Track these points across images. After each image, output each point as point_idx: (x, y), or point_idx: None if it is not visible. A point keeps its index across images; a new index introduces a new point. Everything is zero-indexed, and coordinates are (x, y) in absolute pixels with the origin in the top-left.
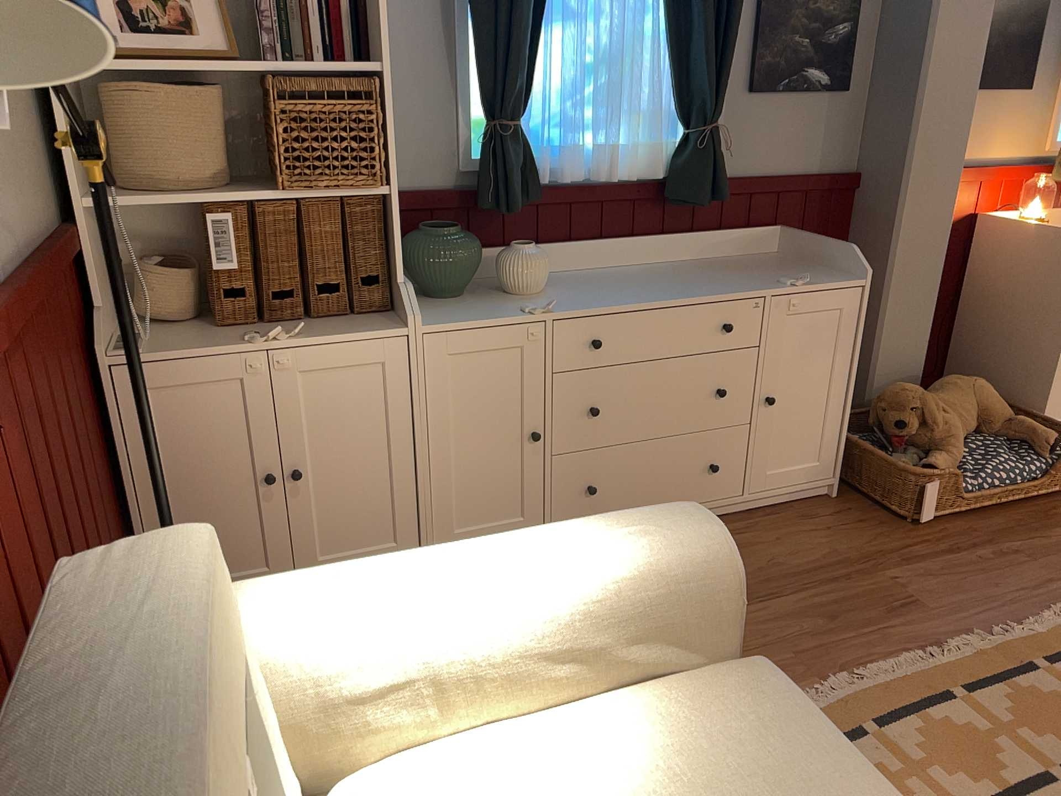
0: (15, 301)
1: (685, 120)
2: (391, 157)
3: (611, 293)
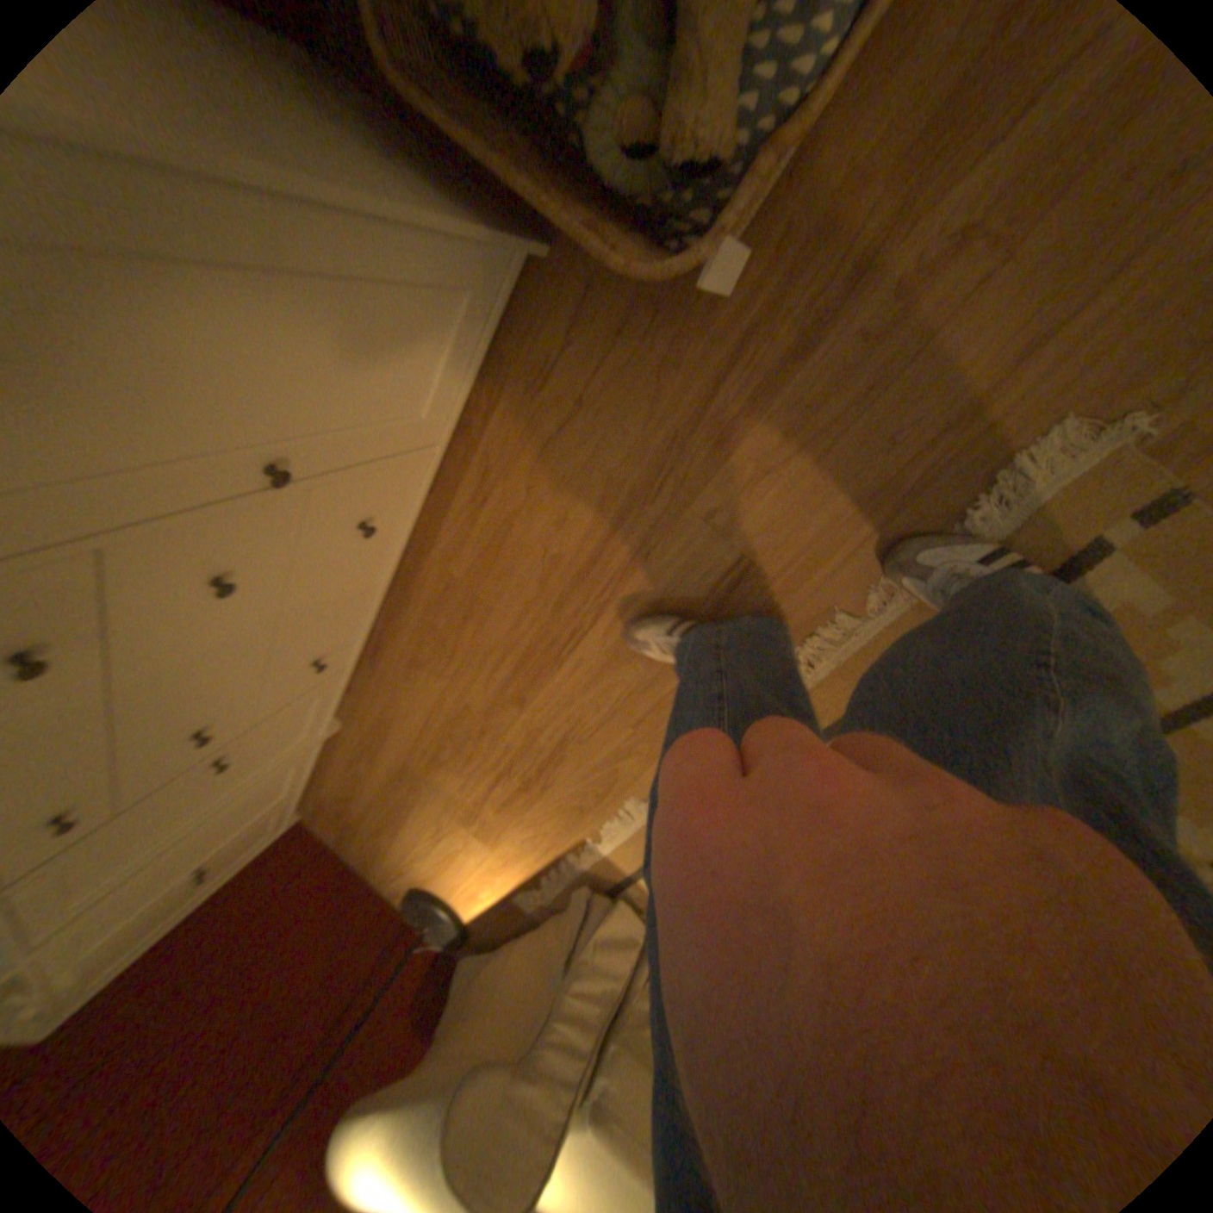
0: None
1: None
2: None
3: None
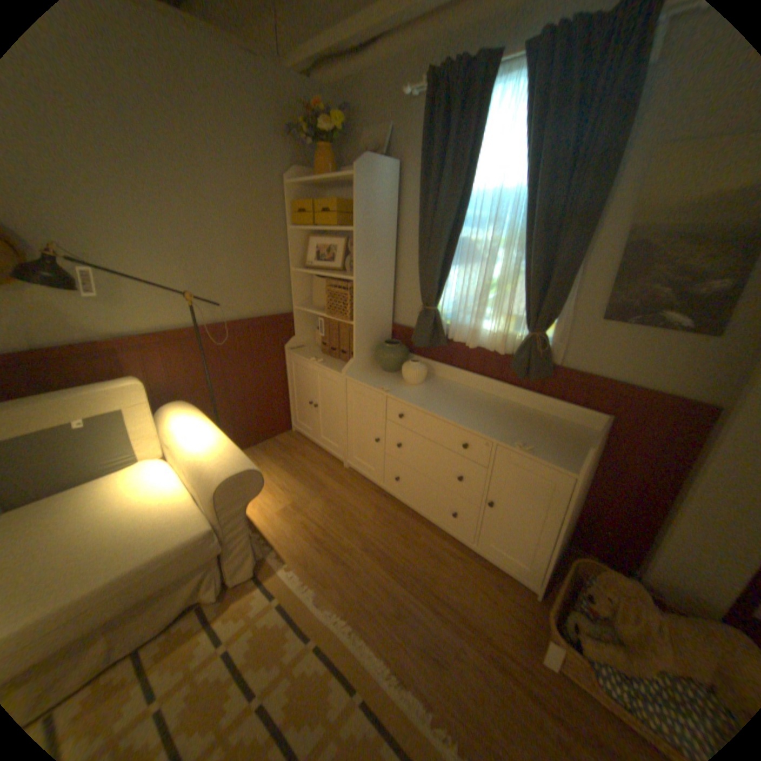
0: (213, 328)
1: (529, 327)
2: (355, 313)
3: (430, 400)
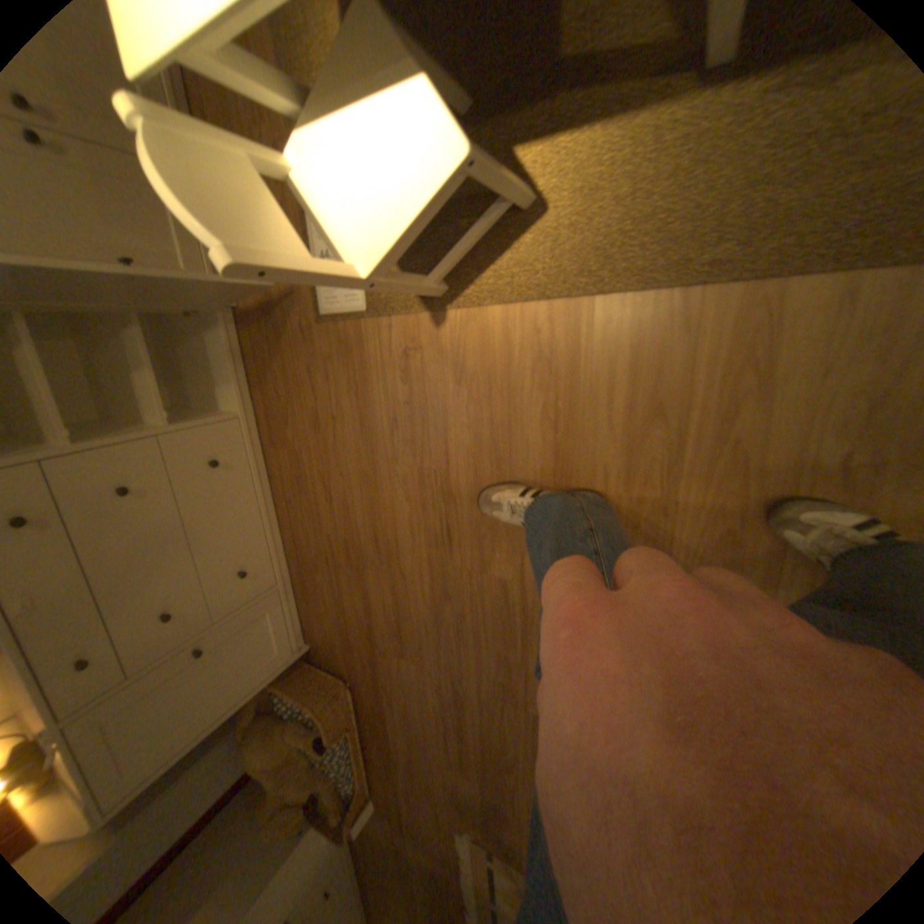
0: None
1: None
2: None
3: None
